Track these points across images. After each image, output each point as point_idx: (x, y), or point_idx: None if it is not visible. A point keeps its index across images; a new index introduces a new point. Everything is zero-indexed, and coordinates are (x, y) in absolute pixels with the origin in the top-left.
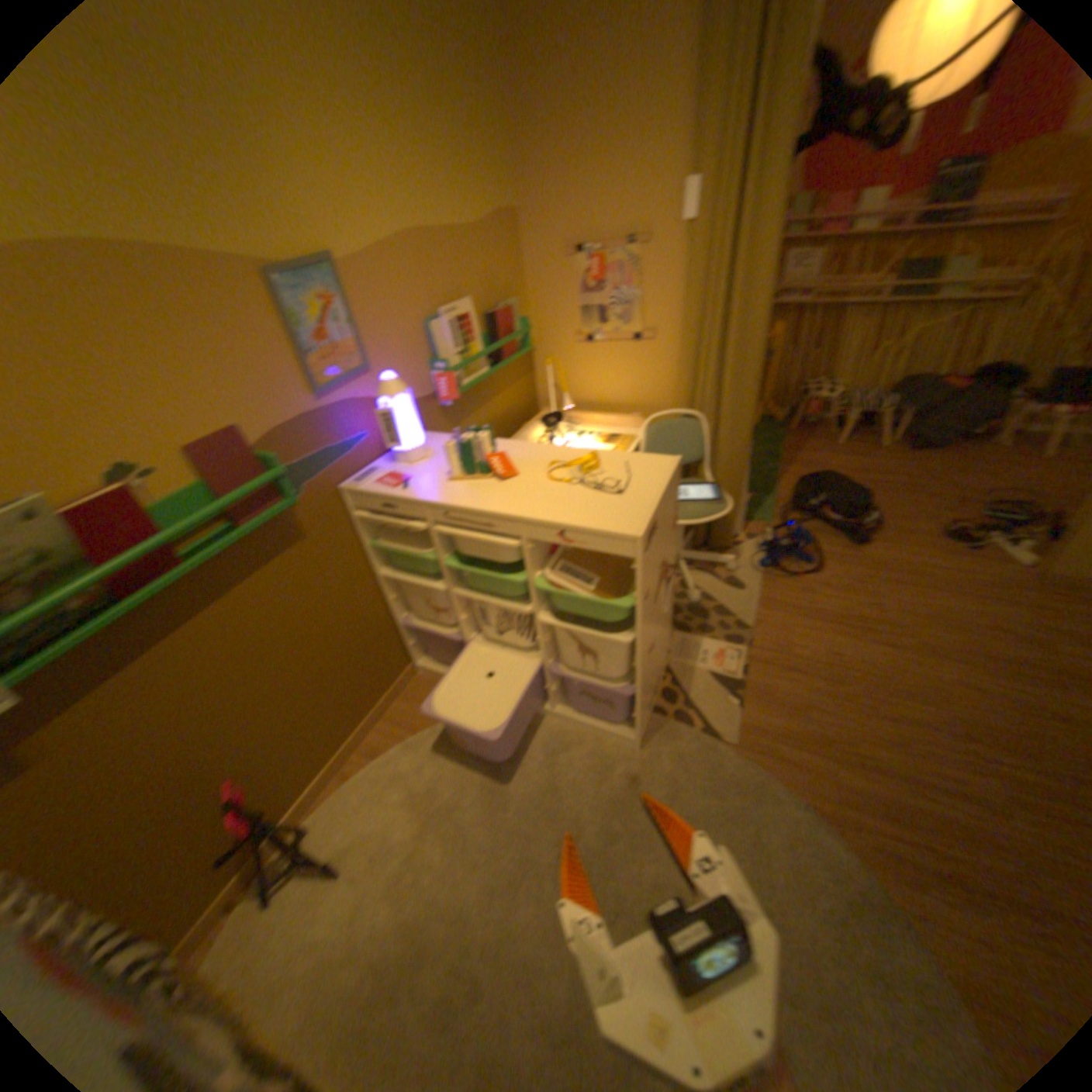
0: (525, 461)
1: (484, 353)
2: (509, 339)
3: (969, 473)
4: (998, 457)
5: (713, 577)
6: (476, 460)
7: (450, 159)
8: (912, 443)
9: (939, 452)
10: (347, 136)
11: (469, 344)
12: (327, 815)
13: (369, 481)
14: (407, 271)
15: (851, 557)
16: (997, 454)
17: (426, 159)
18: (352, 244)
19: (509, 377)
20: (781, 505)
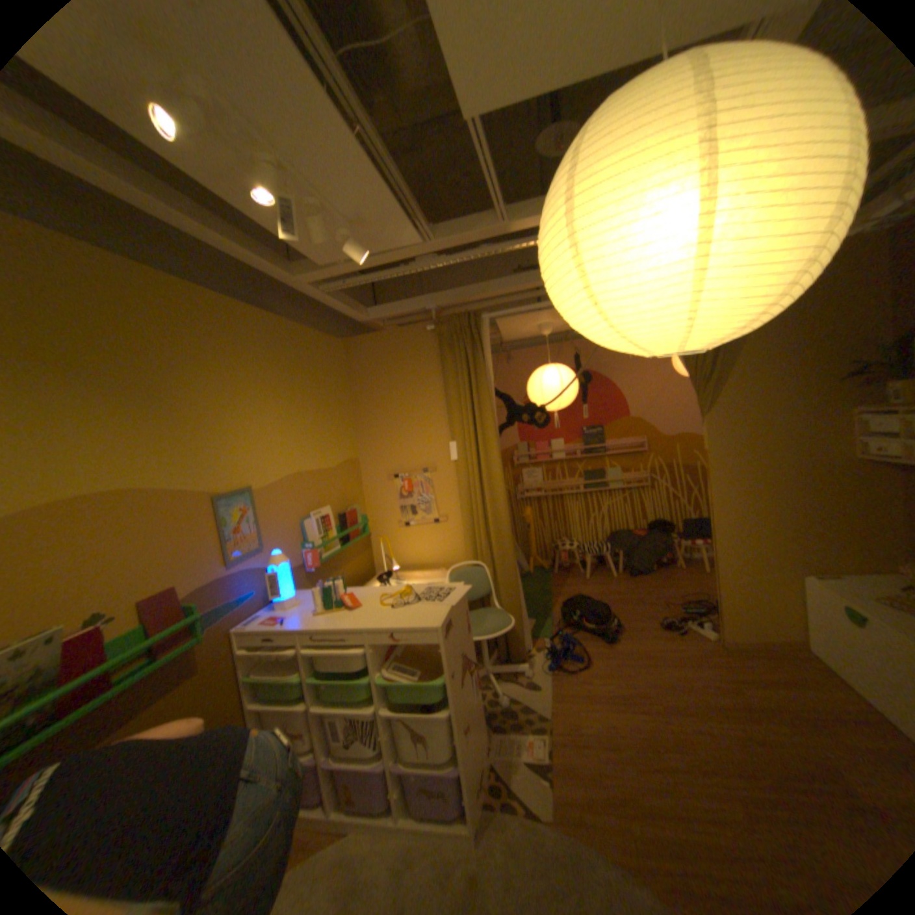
0: (367, 597)
1: (339, 536)
2: (355, 527)
3: (669, 587)
4: (682, 575)
5: (518, 685)
6: (334, 599)
7: (323, 439)
8: (632, 573)
9: (648, 577)
10: (271, 434)
11: (329, 531)
12: None
13: (255, 623)
14: (294, 493)
15: (609, 654)
16: (681, 573)
17: (310, 440)
18: (265, 481)
19: (356, 551)
20: (558, 625)
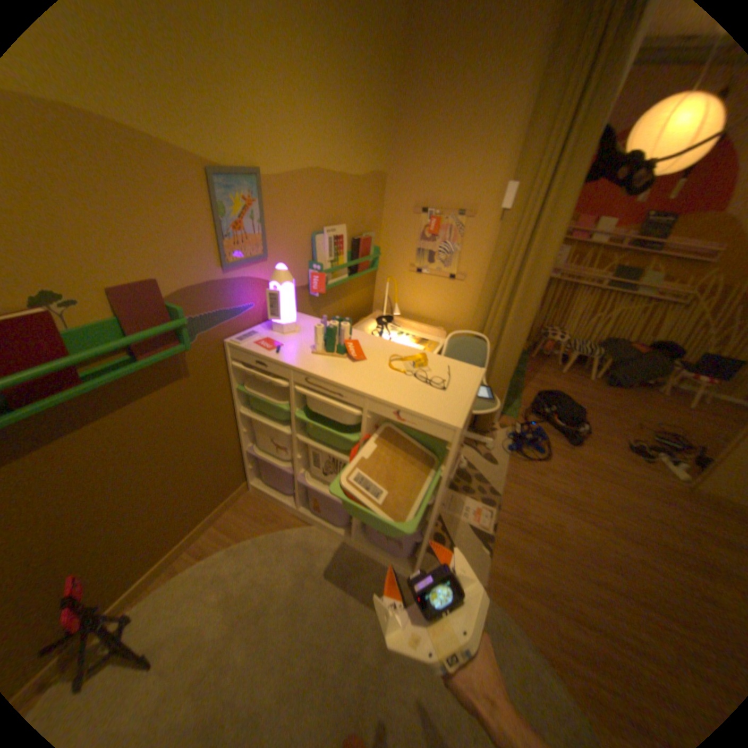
0: (373, 350)
1: (350, 265)
2: (367, 259)
3: (645, 409)
4: (662, 402)
5: (477, 452)
6: (338, 342)
7: (356, 130)
8: (609, 381)
9: (626, 391)
10: (293, 93)
11: (341, 256)
12: (155, 605)
13: (252, 340)
14: (311, 196)
15: (570, 454)
16: (662, 399)
17: (341, 125)
18: (278, 168)
19: (360, 284)
20: (525, 408)
